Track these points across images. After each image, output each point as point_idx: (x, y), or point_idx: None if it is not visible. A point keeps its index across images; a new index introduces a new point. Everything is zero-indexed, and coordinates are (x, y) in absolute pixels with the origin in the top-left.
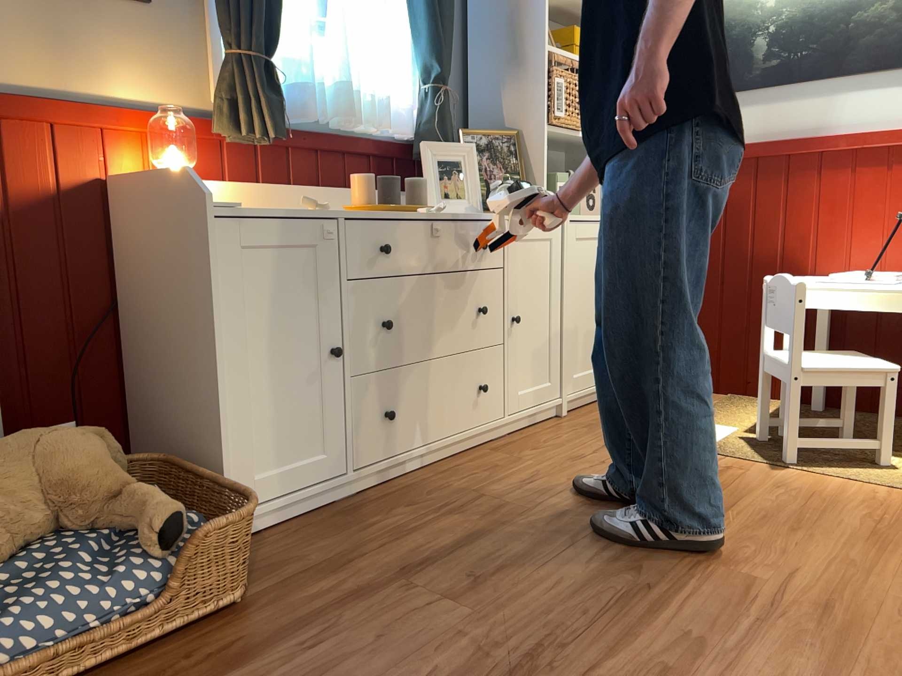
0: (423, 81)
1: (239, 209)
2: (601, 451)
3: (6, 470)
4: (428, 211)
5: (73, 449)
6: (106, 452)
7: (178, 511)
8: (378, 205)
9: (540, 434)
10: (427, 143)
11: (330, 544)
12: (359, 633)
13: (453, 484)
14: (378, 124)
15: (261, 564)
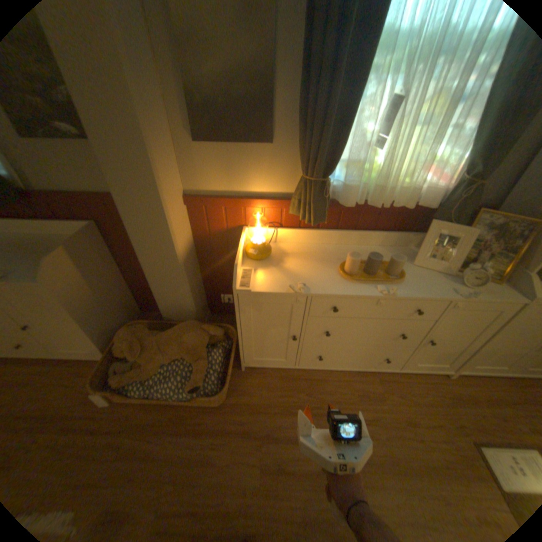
0: (467, 171)
1: (258, 284)
2: (434, 431)
3: (174, 341)
4: (381, 292)
5: (190, 342)
6: (205, 340)
7: (199, 385)
8: (352, 278)
9: (420, 386)
10: (443, 216)
11: (266, 395)
12: (227, 456)
13: (338, 394)
14: (405, 204)
15: (242, 387)
